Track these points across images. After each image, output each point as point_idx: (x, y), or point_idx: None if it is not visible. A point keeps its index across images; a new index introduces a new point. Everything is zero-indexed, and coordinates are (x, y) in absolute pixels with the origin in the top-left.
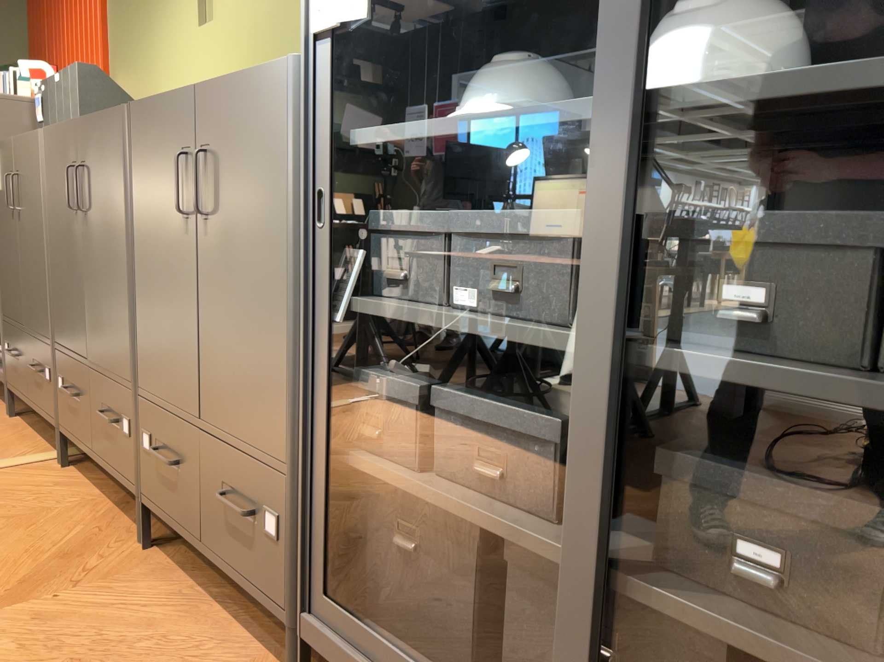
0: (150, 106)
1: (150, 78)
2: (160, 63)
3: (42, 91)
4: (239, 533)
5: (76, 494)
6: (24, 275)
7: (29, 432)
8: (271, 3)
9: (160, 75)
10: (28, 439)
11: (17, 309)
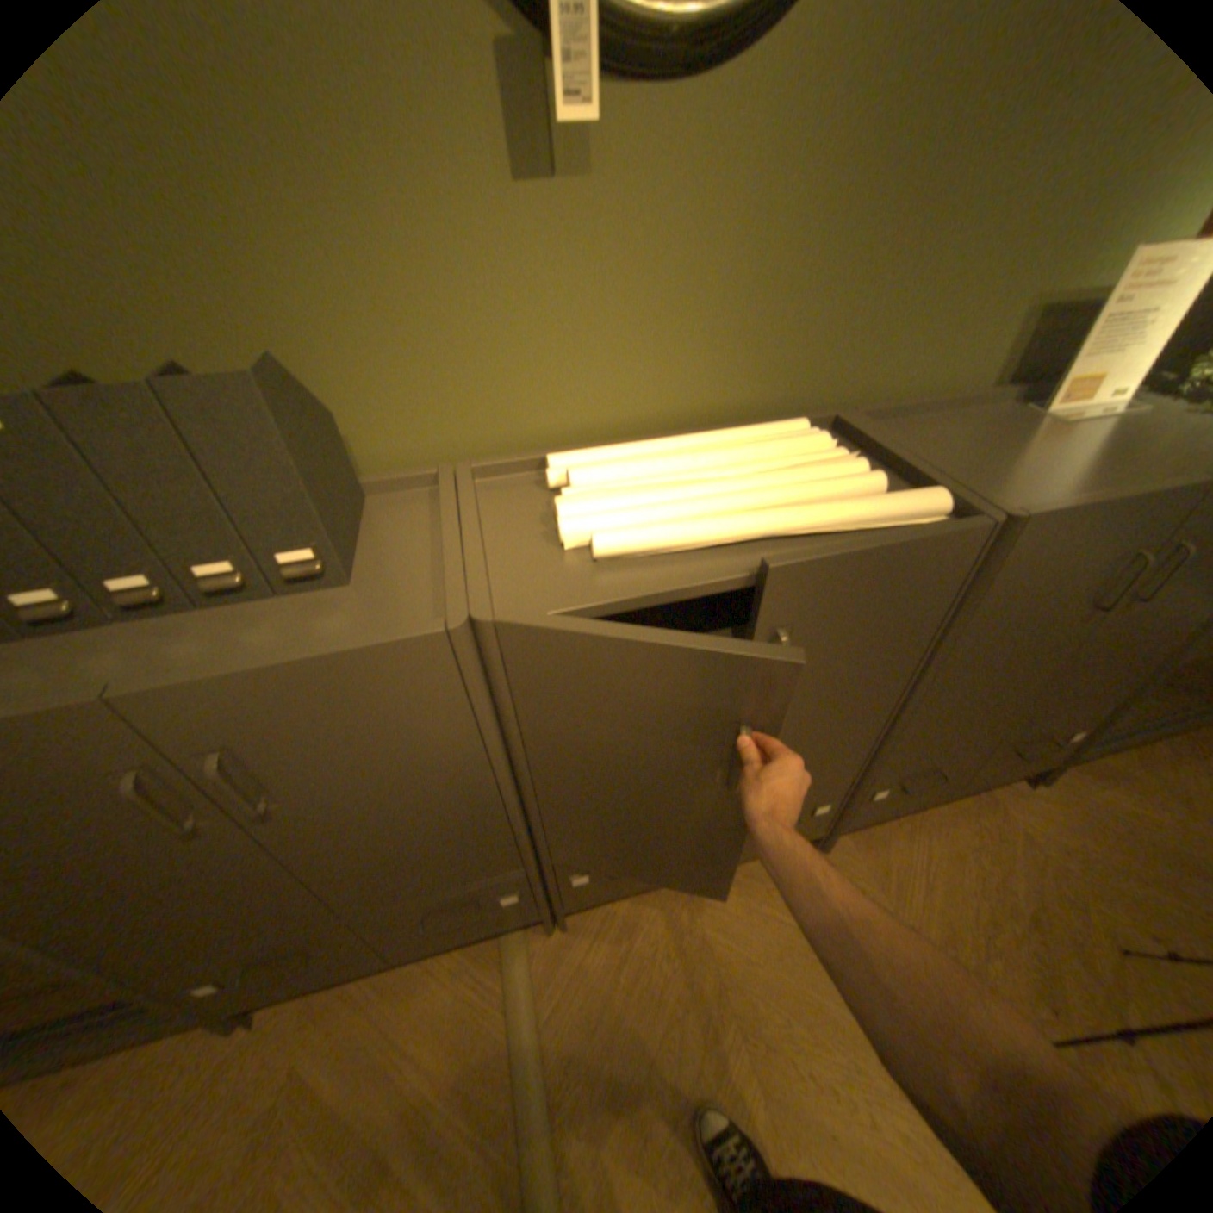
0: (1094, 512)
1: (197, 295)
2: (261, 252)
3: None
4: (1028, 760)
5: (666, 911)
6: (325, 873)
7: (365, 986)
8: (828, 175)
9: (277, 290)
10: (403, 984)
11: (271, 927)
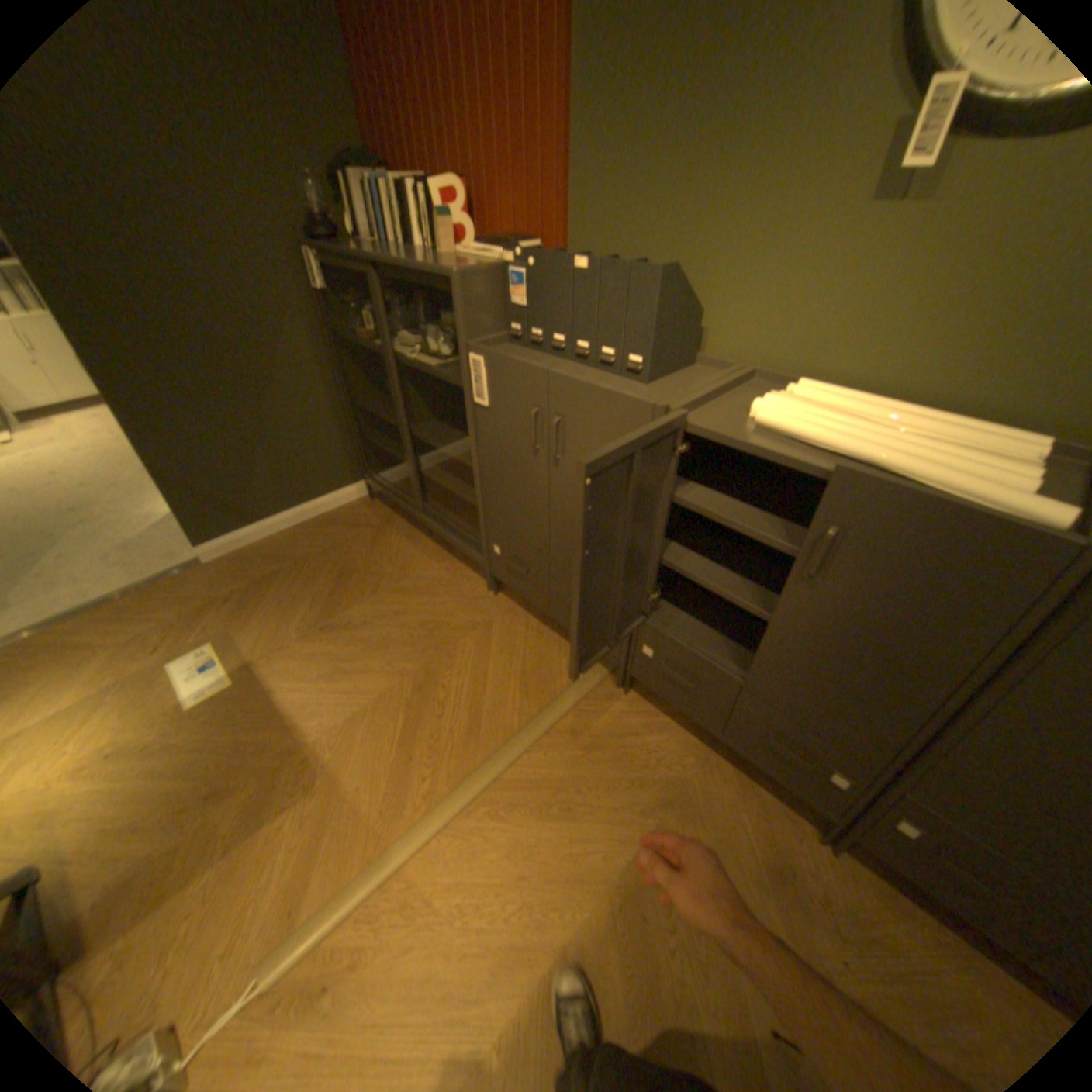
0: None
1: (686, 240)
2: (721, 225)
3: (524, 261)
4: None
5: (684, 747)
6: (558, 520)
7: (536, 623)
8: None
9: (718, 244)
10: (547, 637)
11: (529, 535)
